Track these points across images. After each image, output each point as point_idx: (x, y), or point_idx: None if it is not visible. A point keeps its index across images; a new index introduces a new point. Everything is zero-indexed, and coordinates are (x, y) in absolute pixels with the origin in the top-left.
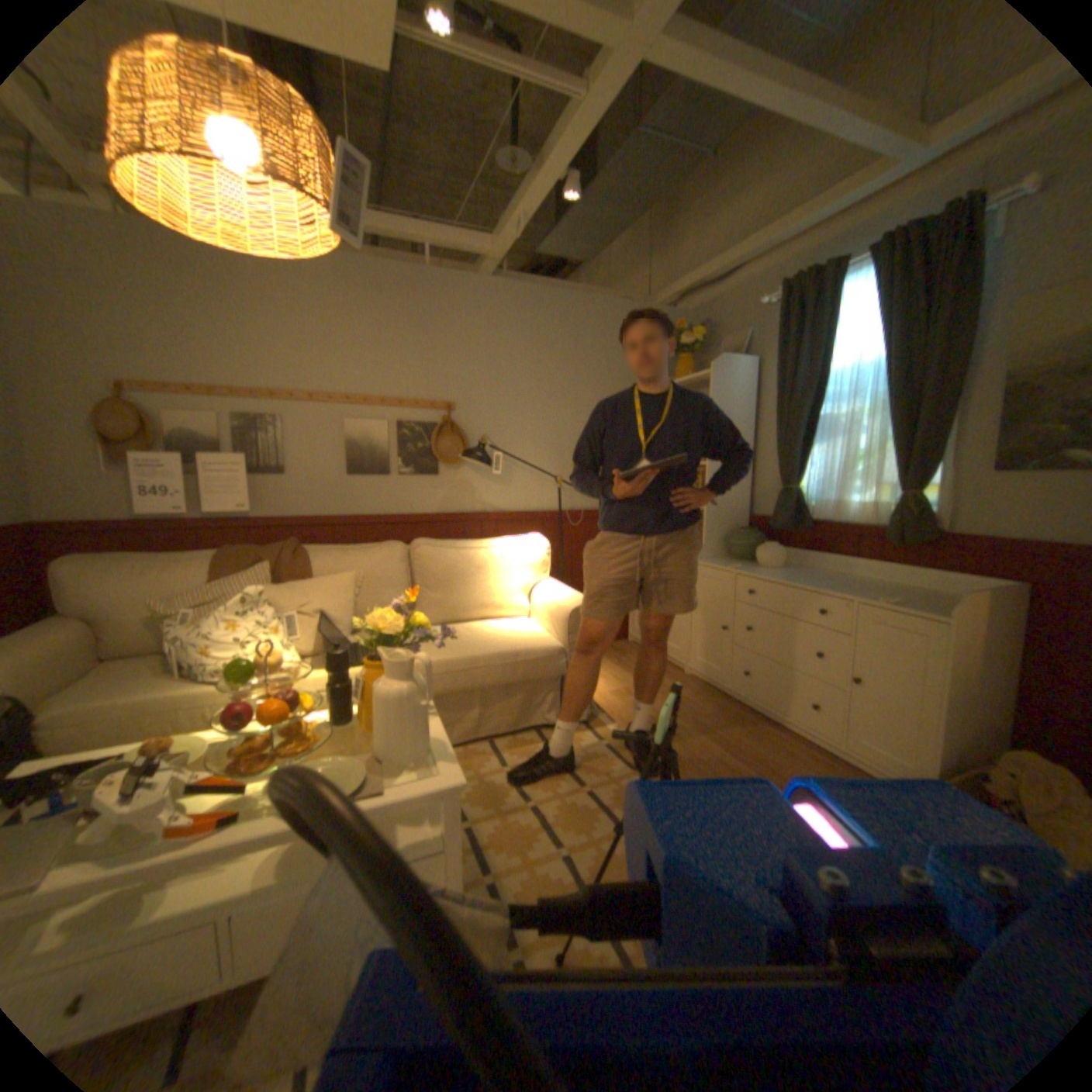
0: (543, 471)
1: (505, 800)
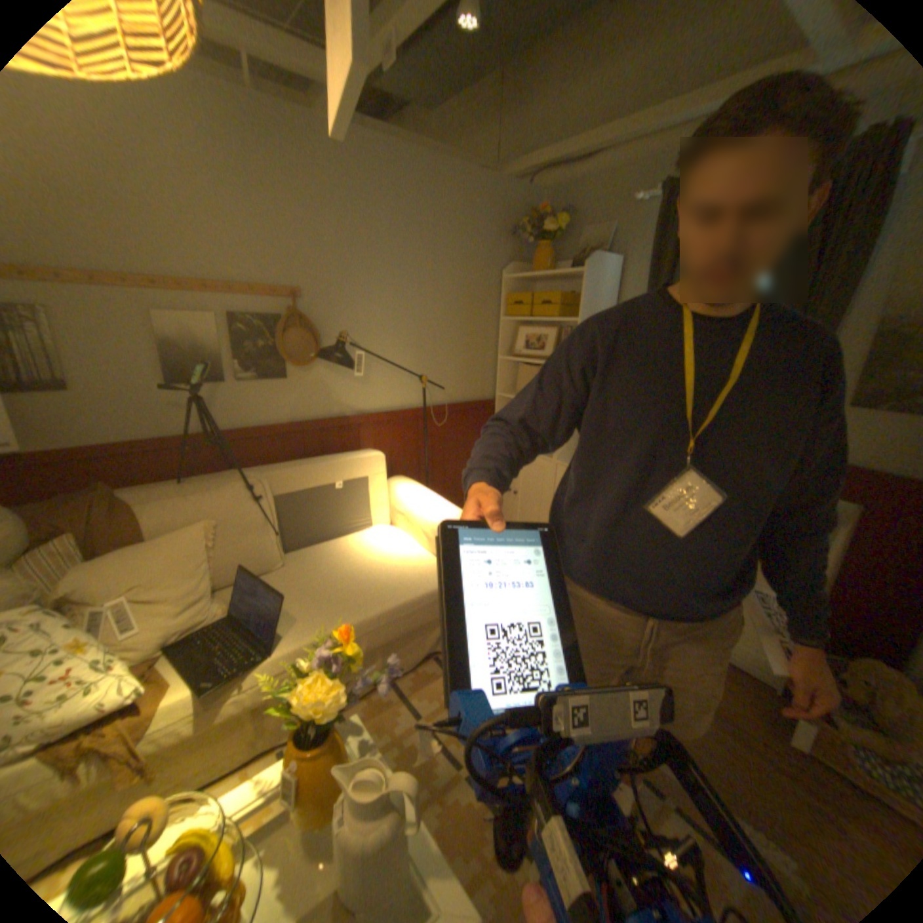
0: (403, 367)
1: (435, 771)
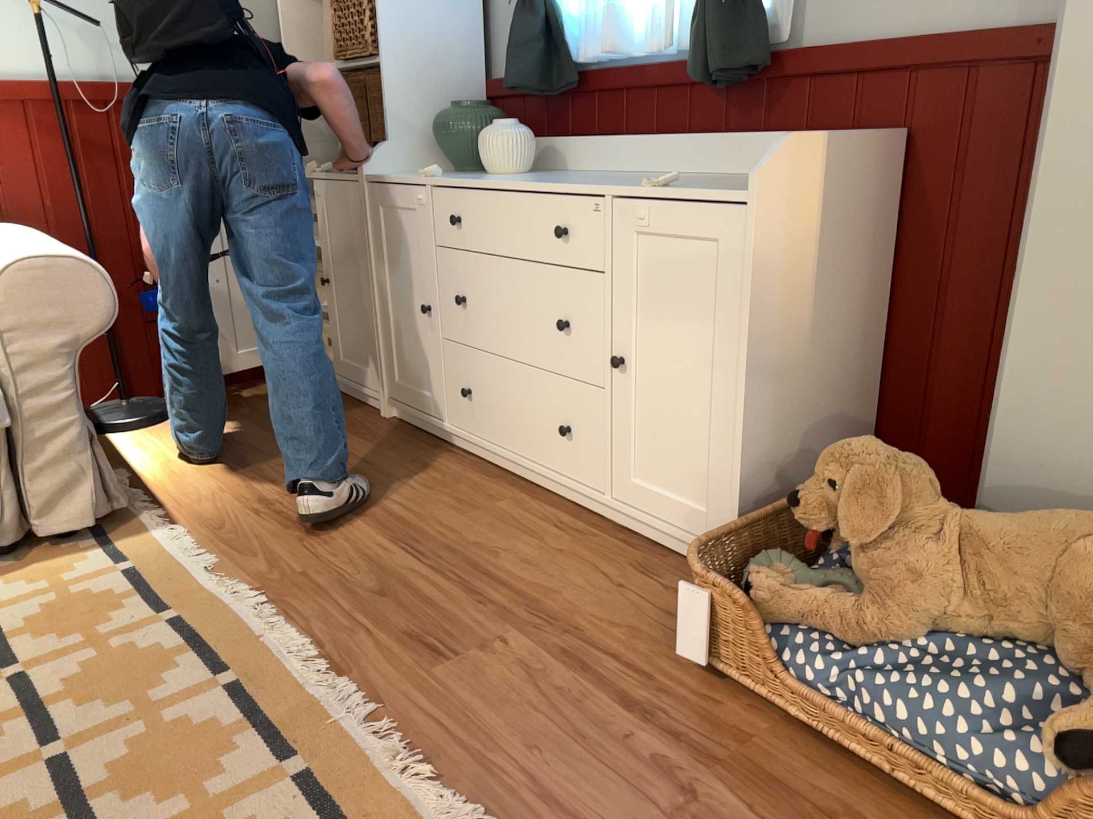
0: None
1: None
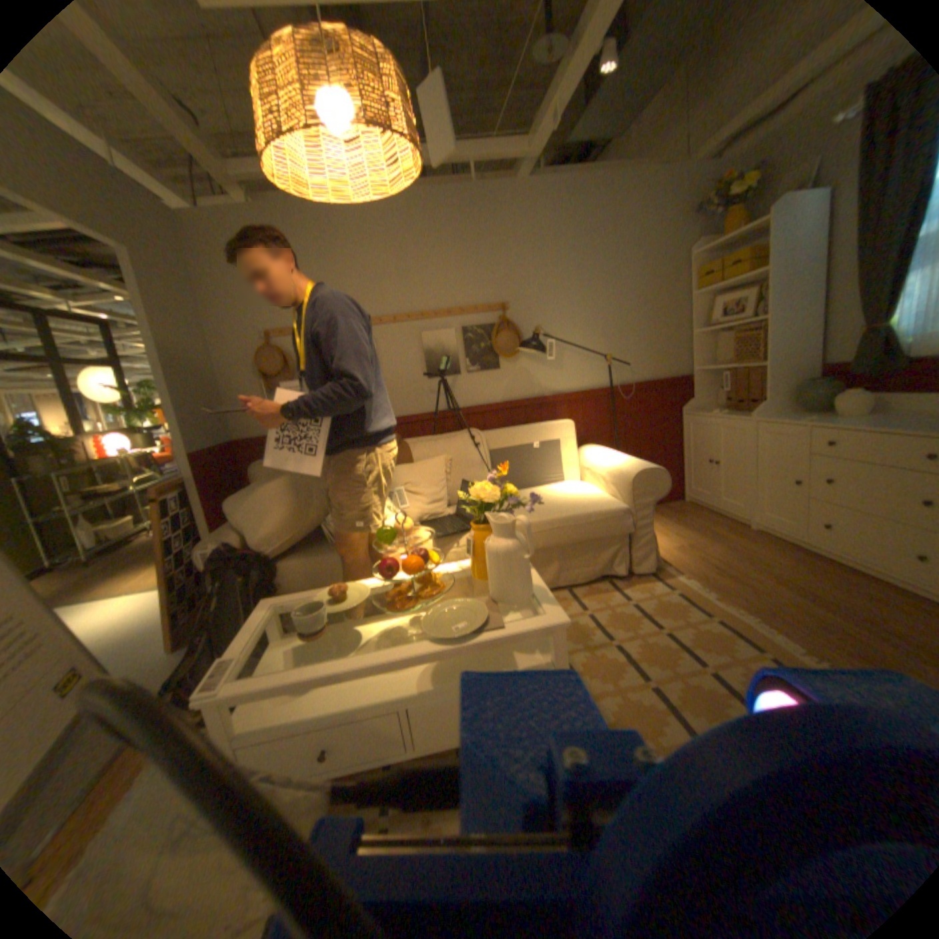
0: (591, 351)
1: (590, 638)
